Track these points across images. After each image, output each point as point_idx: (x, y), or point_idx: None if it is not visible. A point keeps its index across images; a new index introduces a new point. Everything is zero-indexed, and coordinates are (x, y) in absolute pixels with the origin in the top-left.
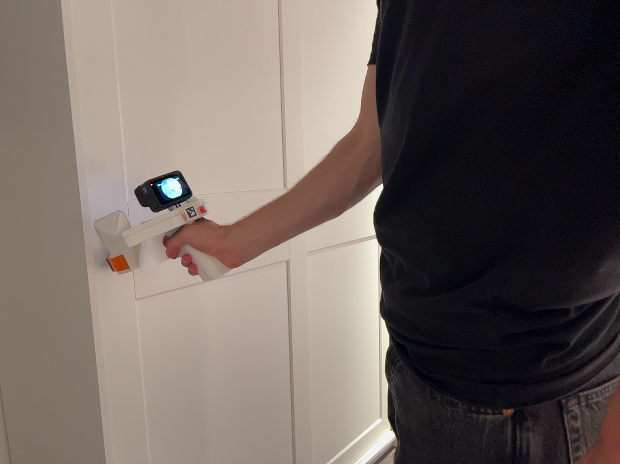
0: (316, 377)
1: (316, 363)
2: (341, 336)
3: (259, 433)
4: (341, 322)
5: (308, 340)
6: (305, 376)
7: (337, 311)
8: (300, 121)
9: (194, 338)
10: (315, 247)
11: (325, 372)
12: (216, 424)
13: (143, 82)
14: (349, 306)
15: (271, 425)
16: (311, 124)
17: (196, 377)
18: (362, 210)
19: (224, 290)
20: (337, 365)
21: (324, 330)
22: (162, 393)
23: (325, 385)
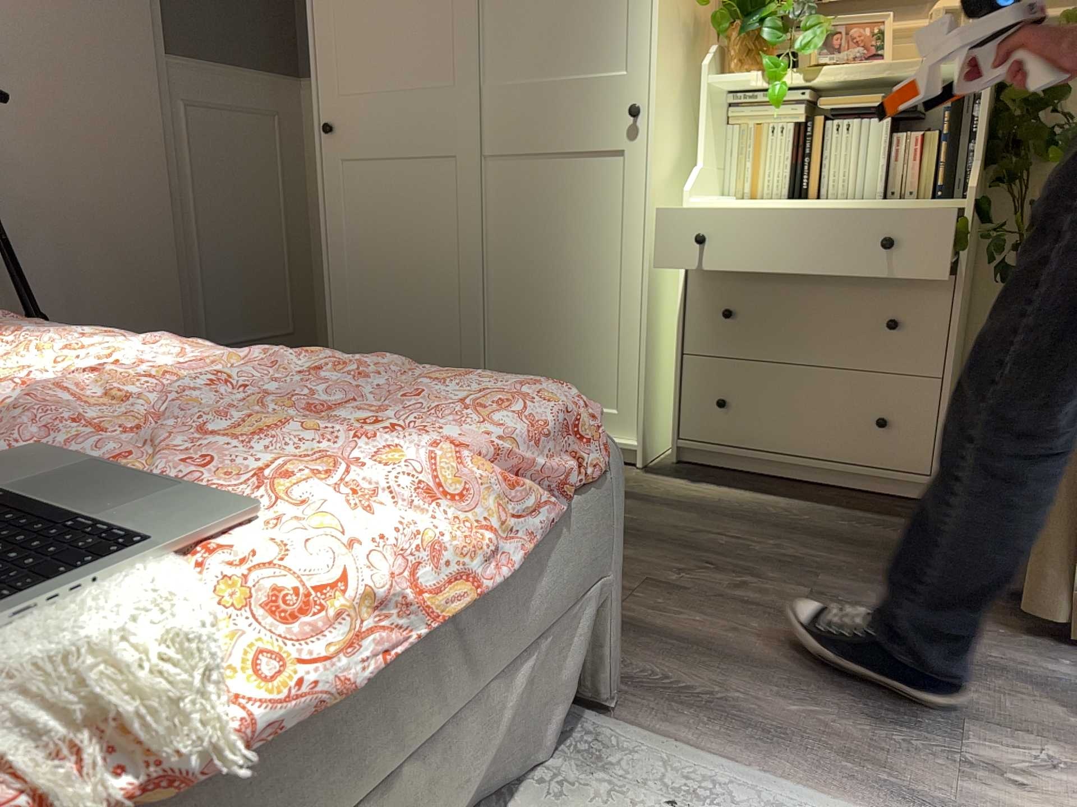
0: (501, 307)
1: (501, 291)
2: (545, 277)
3: (417, 317)
4: (546, 260)
5: (484, 257)
6: (469, 290)
7: (537, 242)
8: (464, 7)
9: (363, 205)
10: (500, 154)
11: (515, 308)
12: (379, 283)
13: (328, 7)
14: (561, 243)
15: (430, 318)
16: (499, 5)
17: (365, 236)
18: (589, 113)
19: (387, 173)
20: (536, 310)
21: (515, 258)
22: (340, 236)
23: (515, 325)
